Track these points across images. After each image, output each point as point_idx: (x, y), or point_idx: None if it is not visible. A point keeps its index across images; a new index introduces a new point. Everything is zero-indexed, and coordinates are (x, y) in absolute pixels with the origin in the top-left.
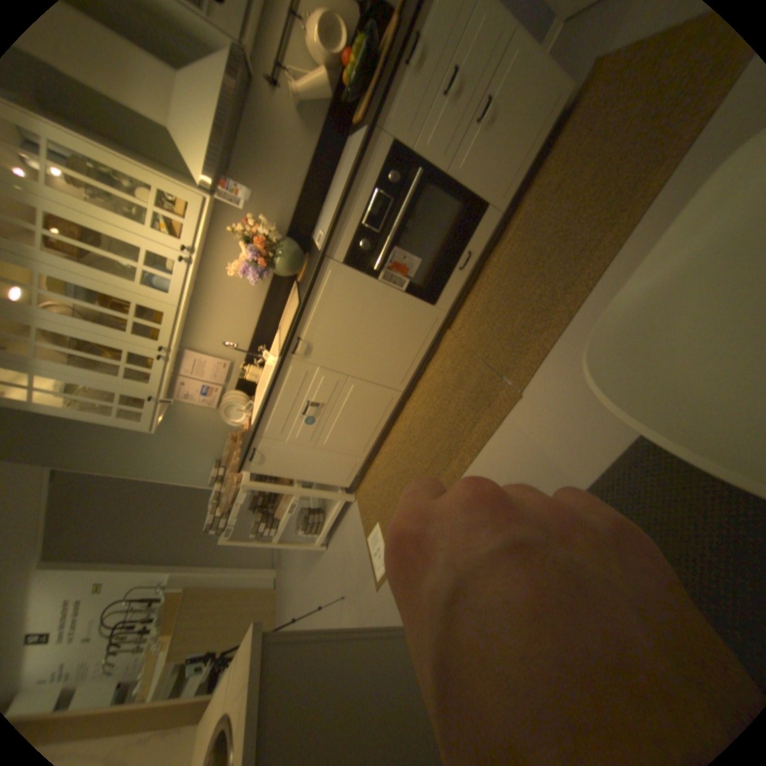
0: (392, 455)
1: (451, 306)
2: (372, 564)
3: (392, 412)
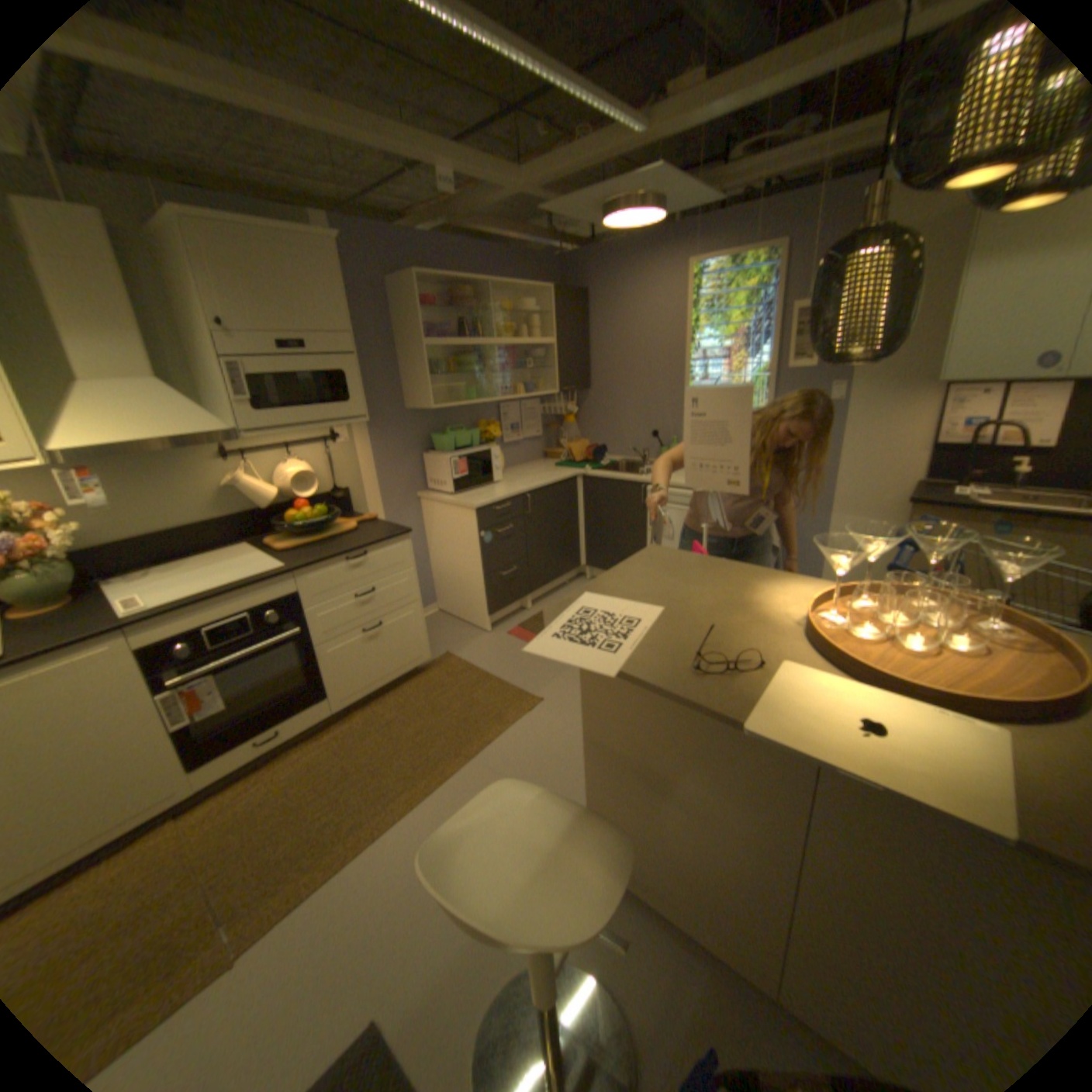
0: None
1: (203, 787)
2: None
3: None
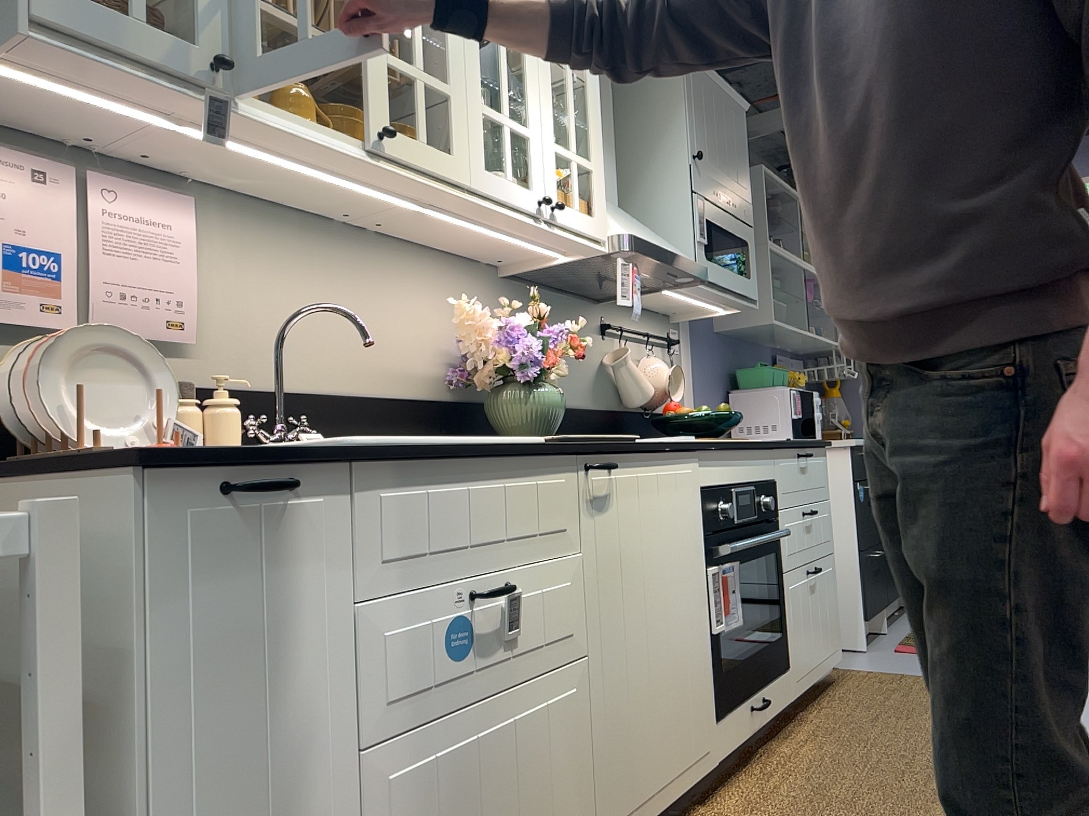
0: None
1: (724, 758)
2: None
3: None
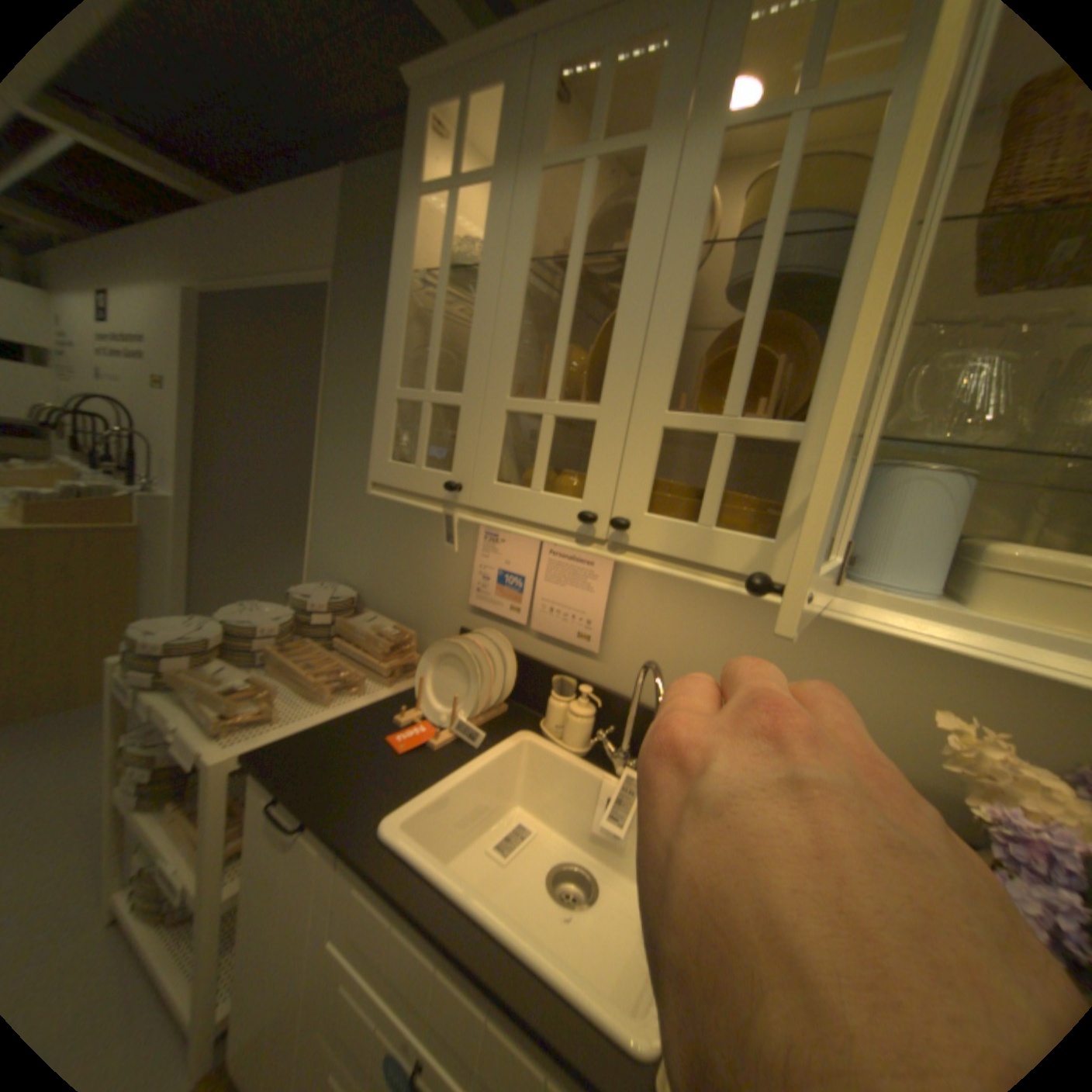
0: None
1: None
2: None
3: None
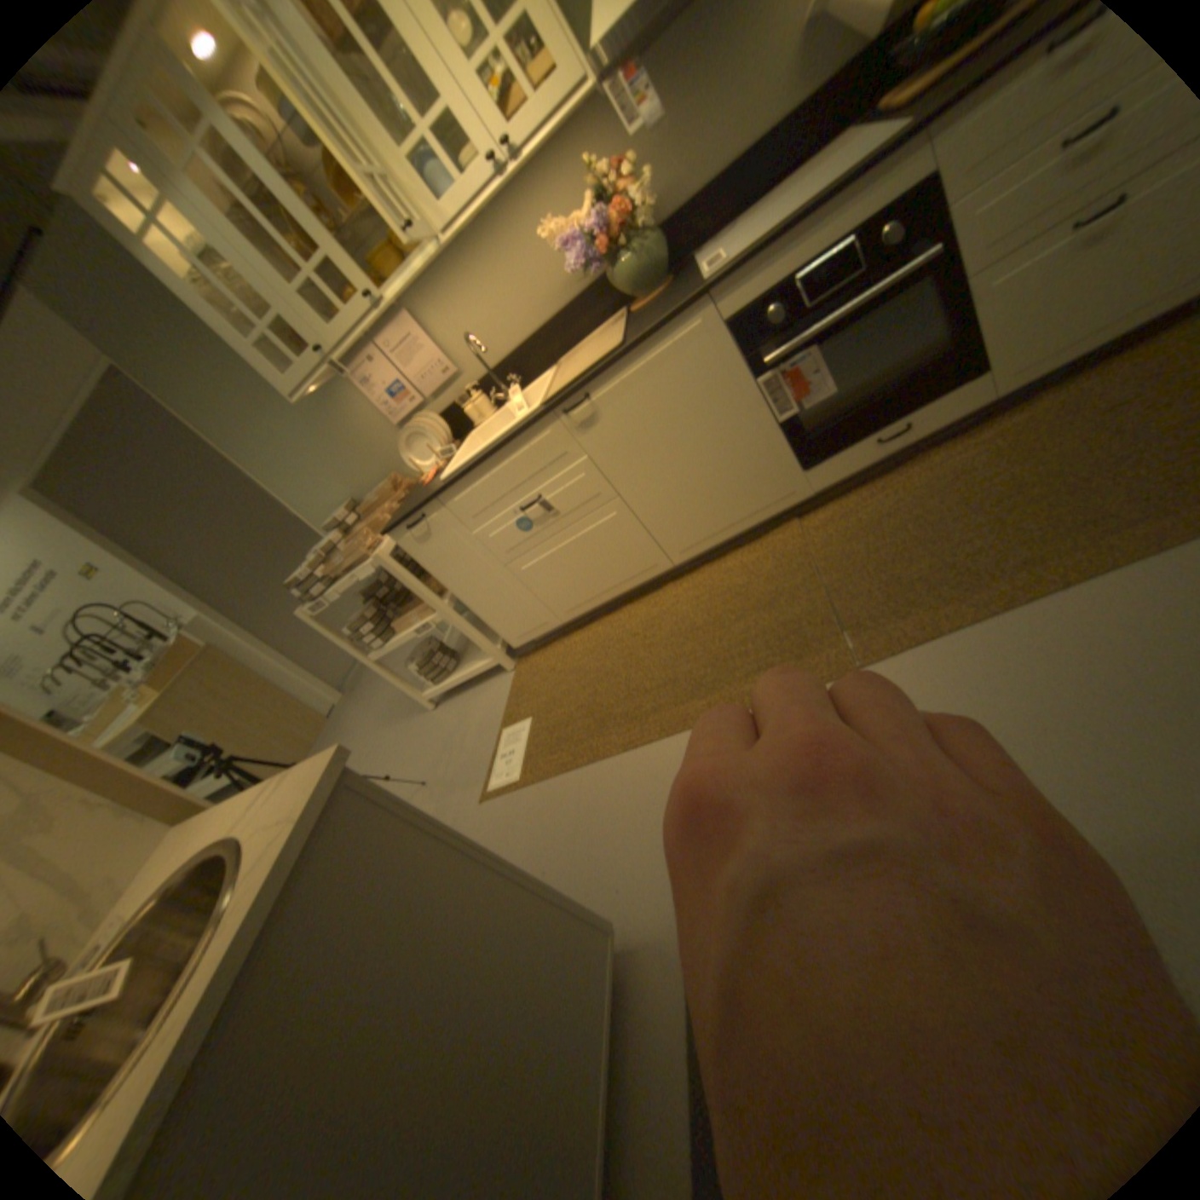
0: (603, 642)
1: (825, 486)
2: (490, 764)
3: (640, 583)
